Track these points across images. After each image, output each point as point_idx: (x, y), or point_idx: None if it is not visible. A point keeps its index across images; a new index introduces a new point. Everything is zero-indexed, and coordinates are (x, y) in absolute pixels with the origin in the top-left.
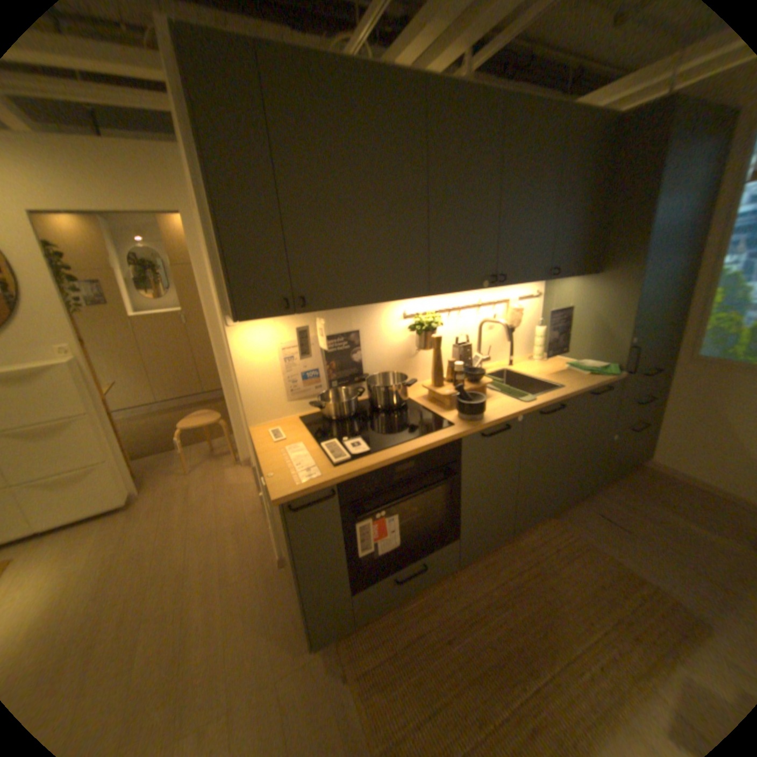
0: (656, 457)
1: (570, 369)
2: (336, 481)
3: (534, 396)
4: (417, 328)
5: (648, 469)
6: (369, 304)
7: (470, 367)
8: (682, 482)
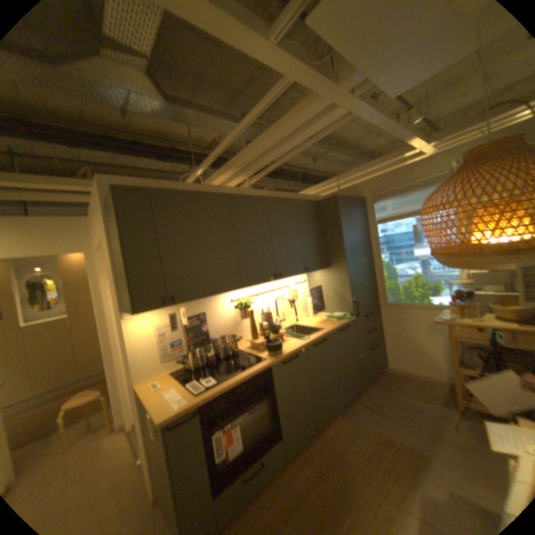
0: (389, 364)
1: (327, 319)
2: (197, 404)
3: (308, 336)
4: (239, 306)
5: (387, 373)
6: (209, 296)
7: (272, 325)
8: (405, 377)
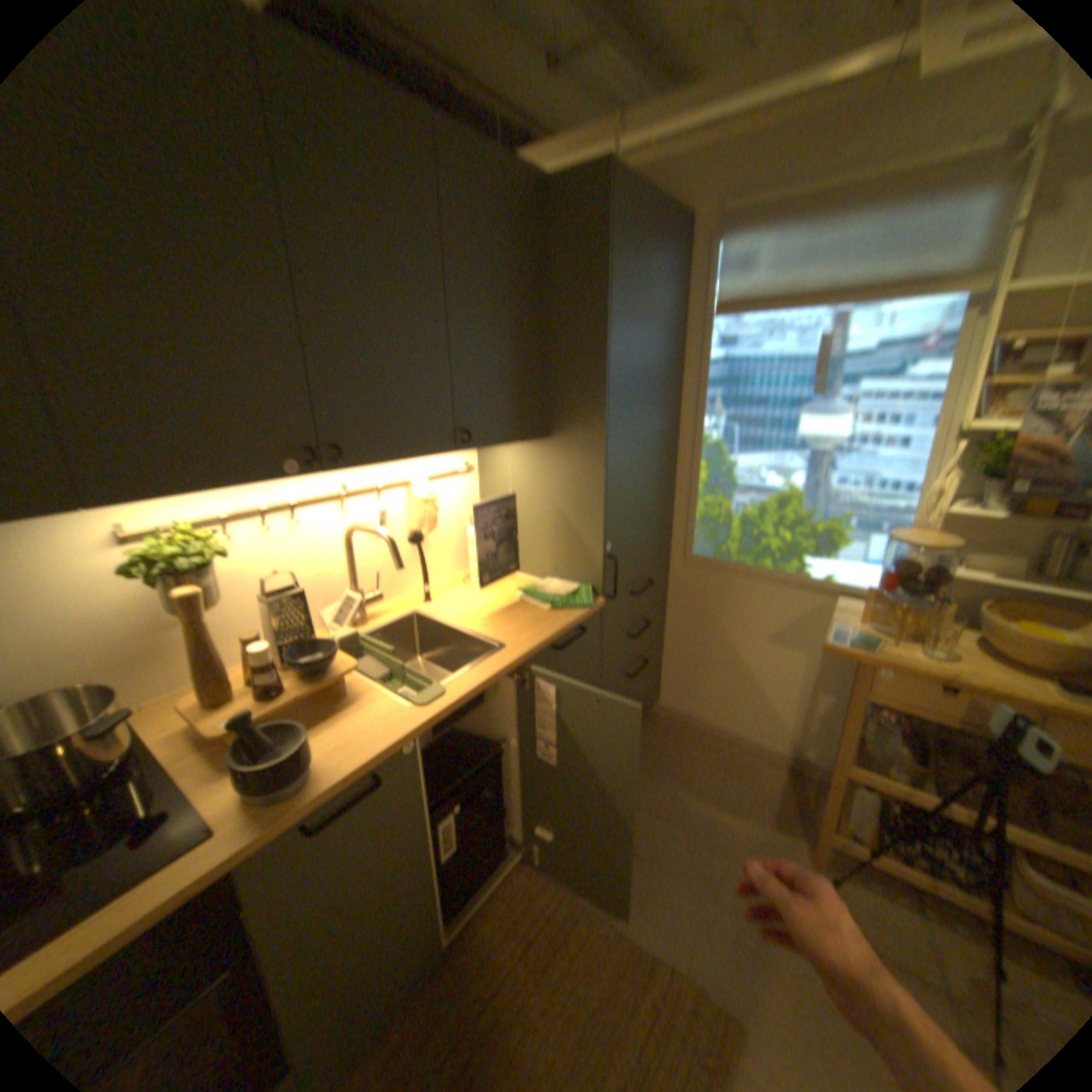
0: (662, 699)
1: (523, 602)
2: None
3: (443, 683)
4: (141, 573)
5: (655, 719)
6: None
7: (308, 642)
8: (694, 731)
